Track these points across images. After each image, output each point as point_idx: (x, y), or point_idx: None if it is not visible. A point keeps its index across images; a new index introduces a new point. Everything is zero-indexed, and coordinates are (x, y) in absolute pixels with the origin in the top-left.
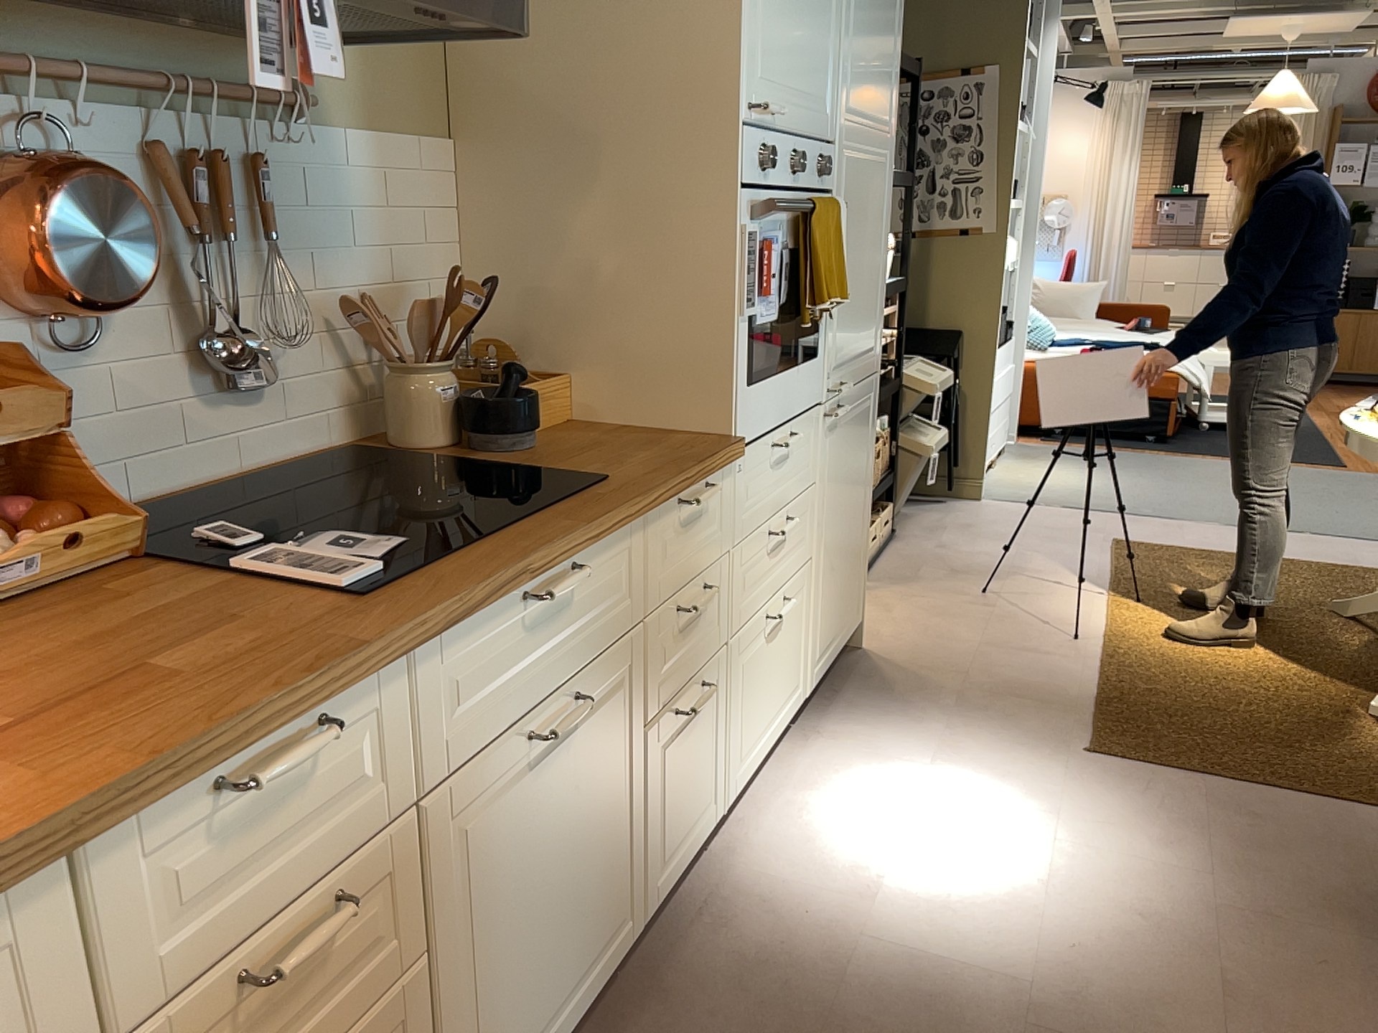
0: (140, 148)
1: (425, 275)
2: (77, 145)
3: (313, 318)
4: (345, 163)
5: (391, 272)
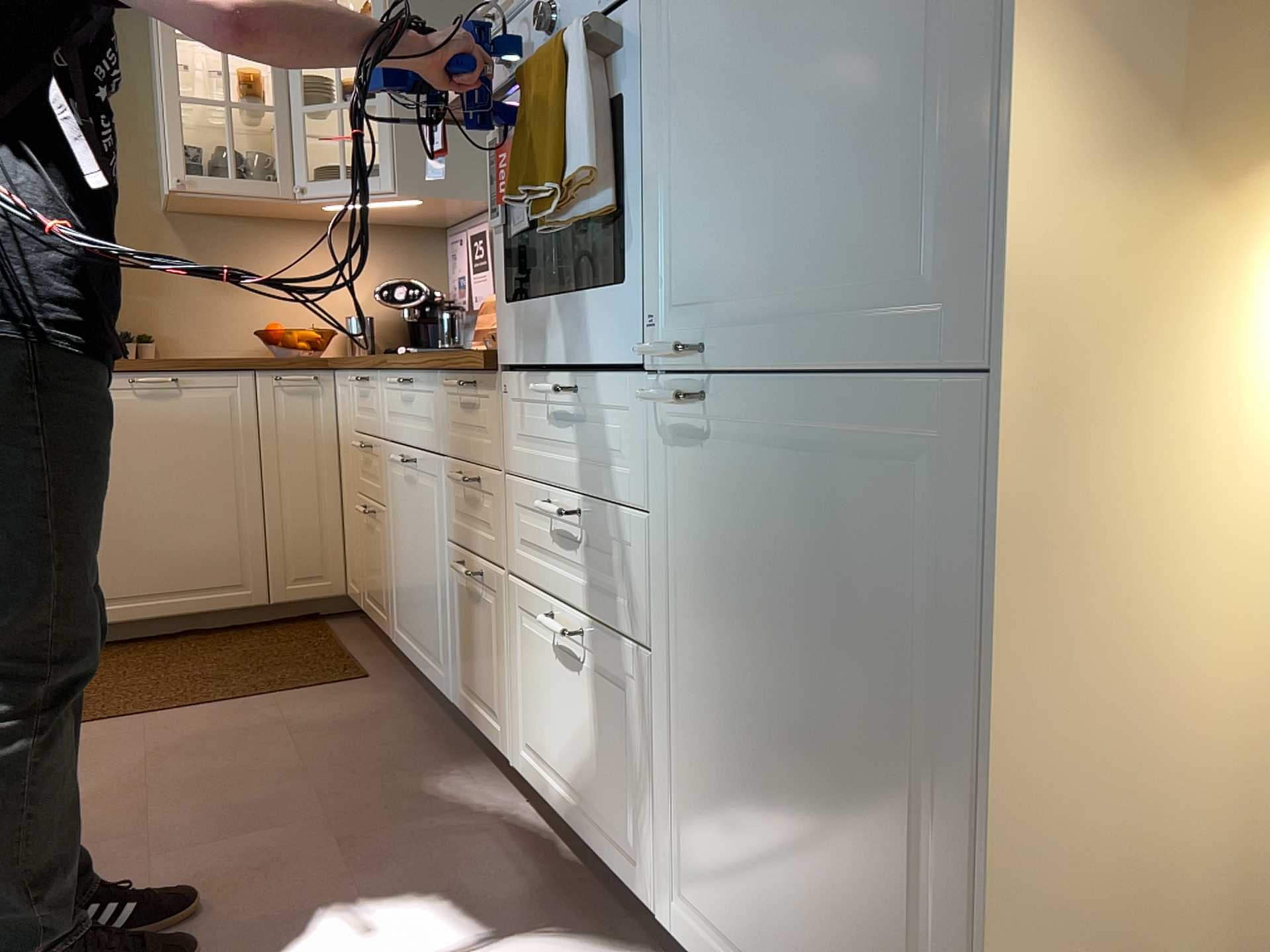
0: None
1: None
2: None
3: None
4: None
5: None
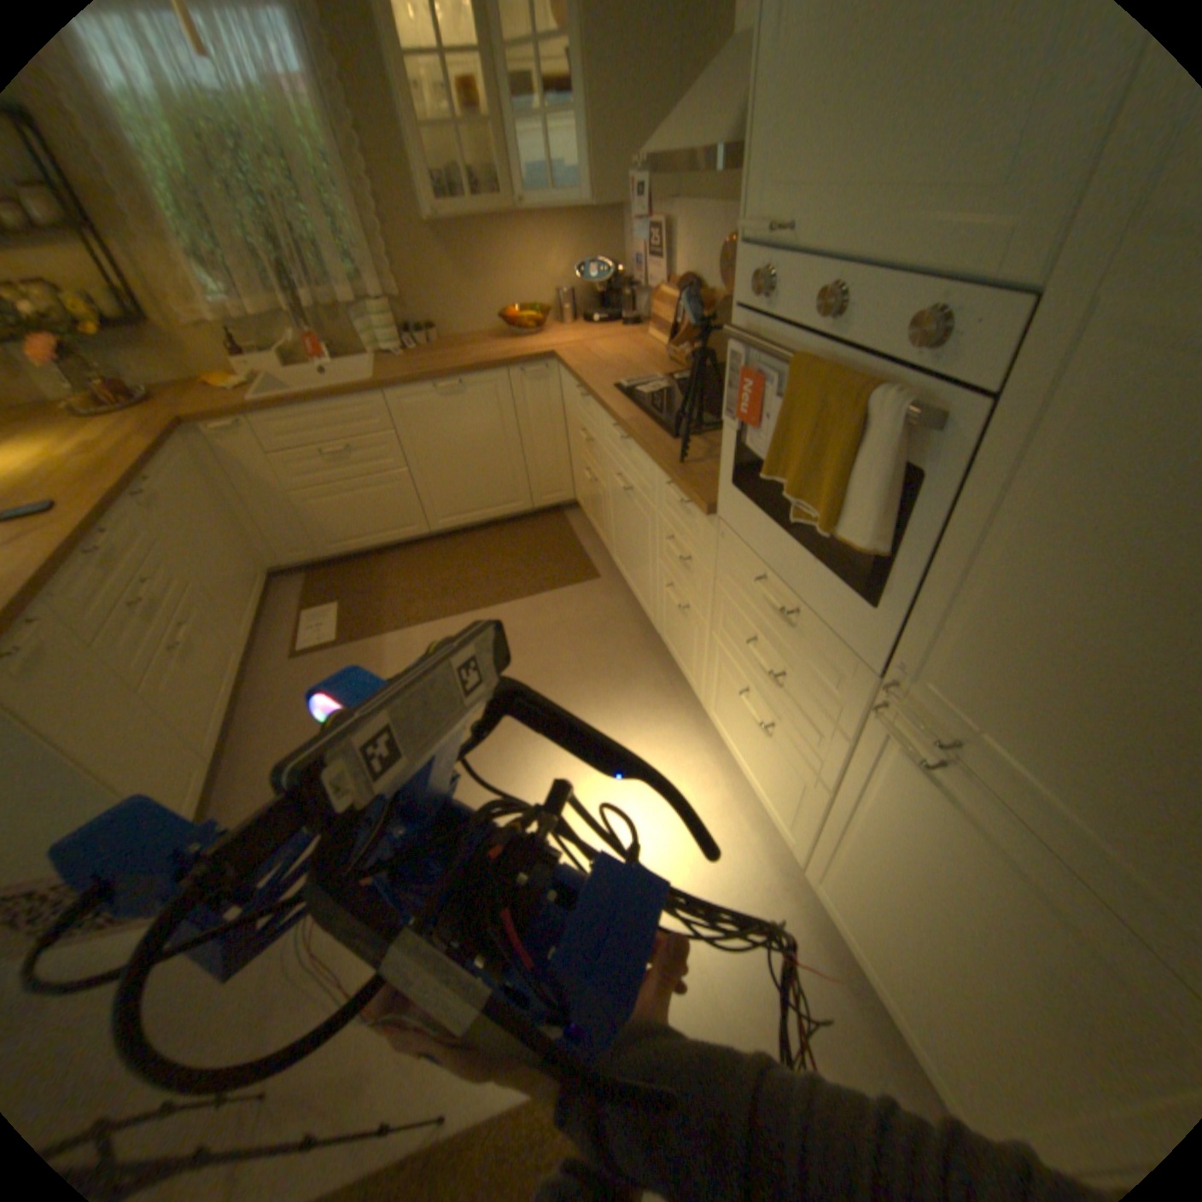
0: None
1: None
2: None
3: None
4: None
5: None
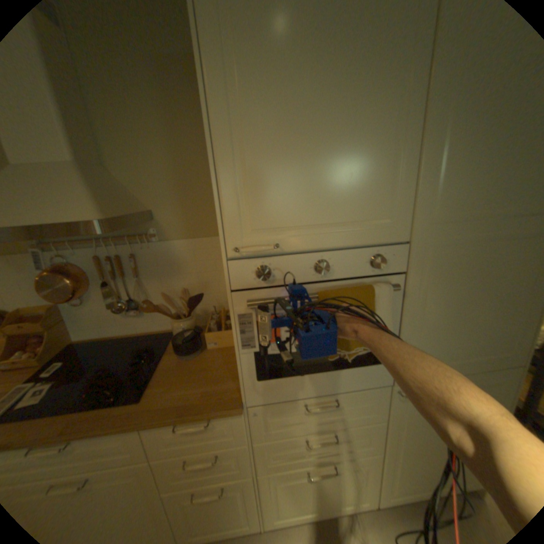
0: (89, 257)
1: (214, 280)
2: (70, 259)
3: (158, 295)
4: (170, 250)
5: (195, 280)
